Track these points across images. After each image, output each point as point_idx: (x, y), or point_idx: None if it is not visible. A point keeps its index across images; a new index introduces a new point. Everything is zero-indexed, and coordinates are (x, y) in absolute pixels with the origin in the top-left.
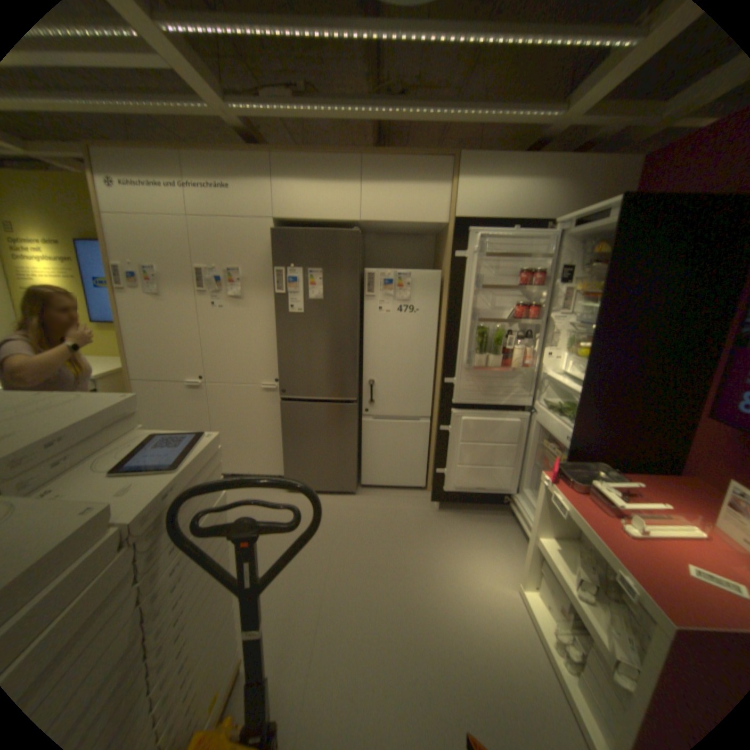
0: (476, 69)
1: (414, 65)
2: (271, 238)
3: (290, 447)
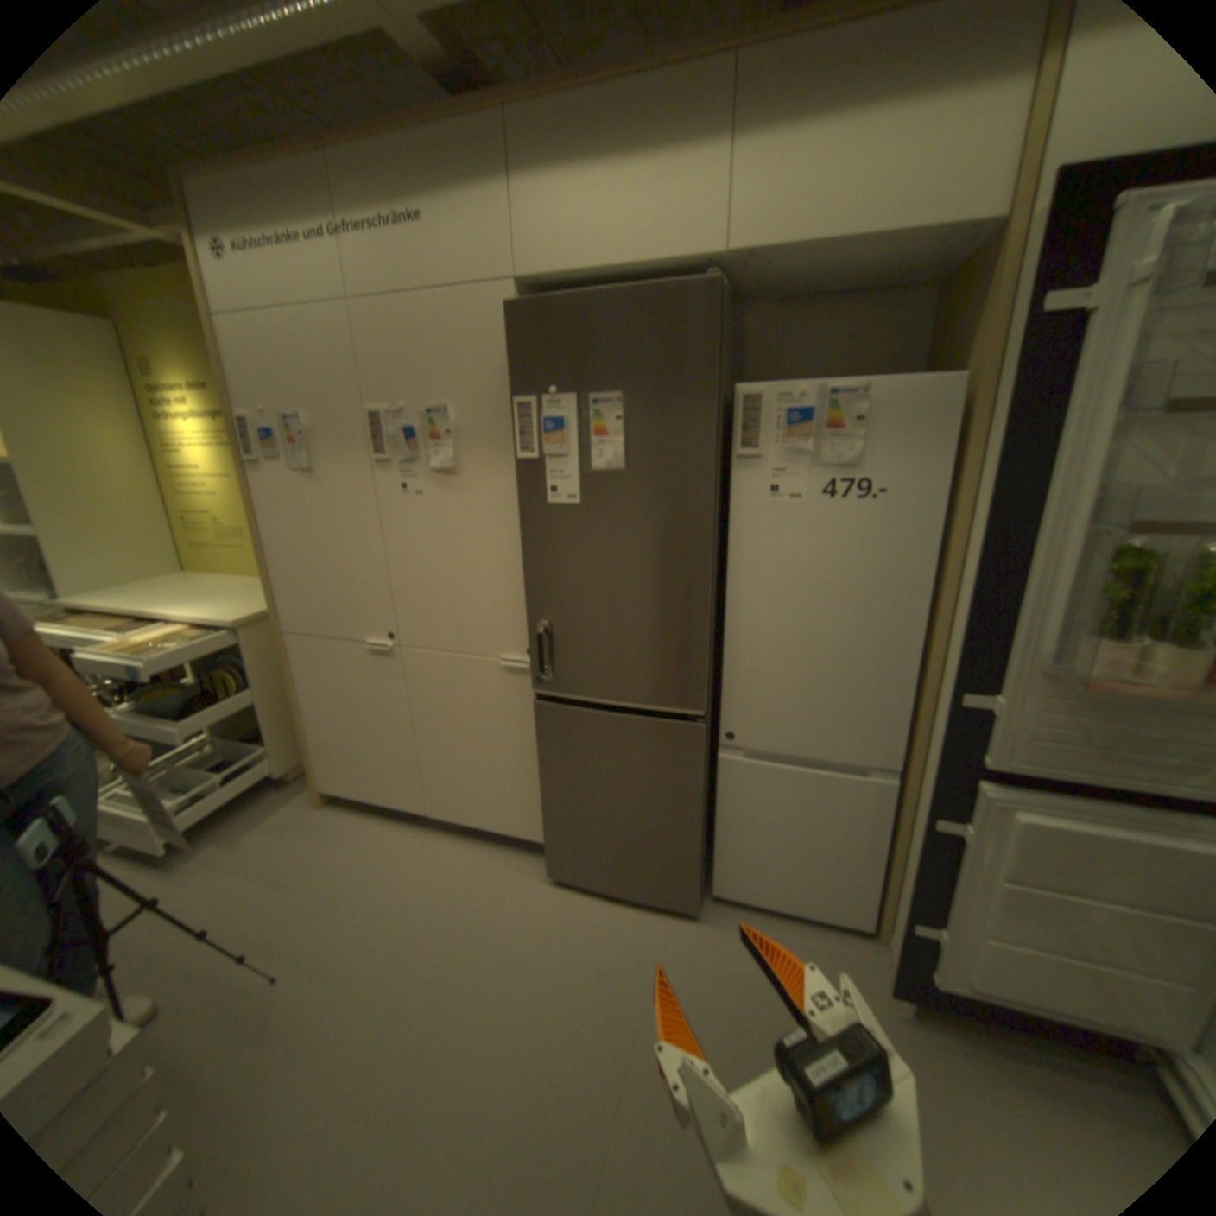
0: None
1: None
2: (507, 325)
3: (555, 798)
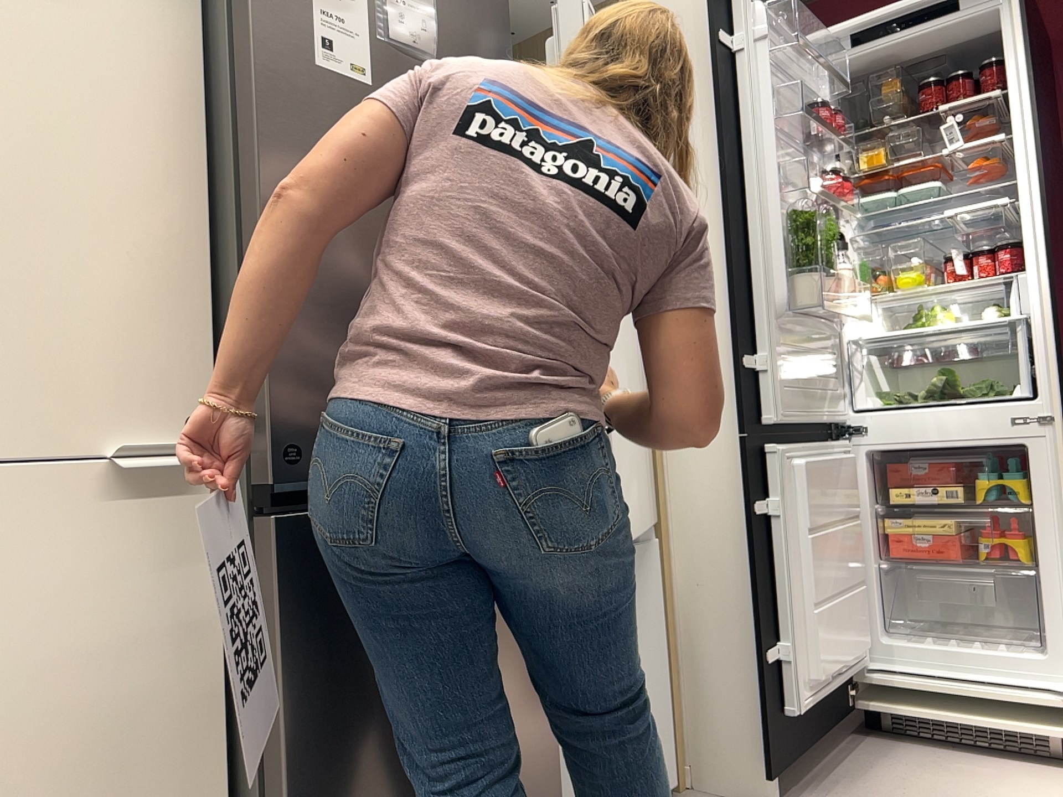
0: None
1: None
2: None
3: (318, 794)
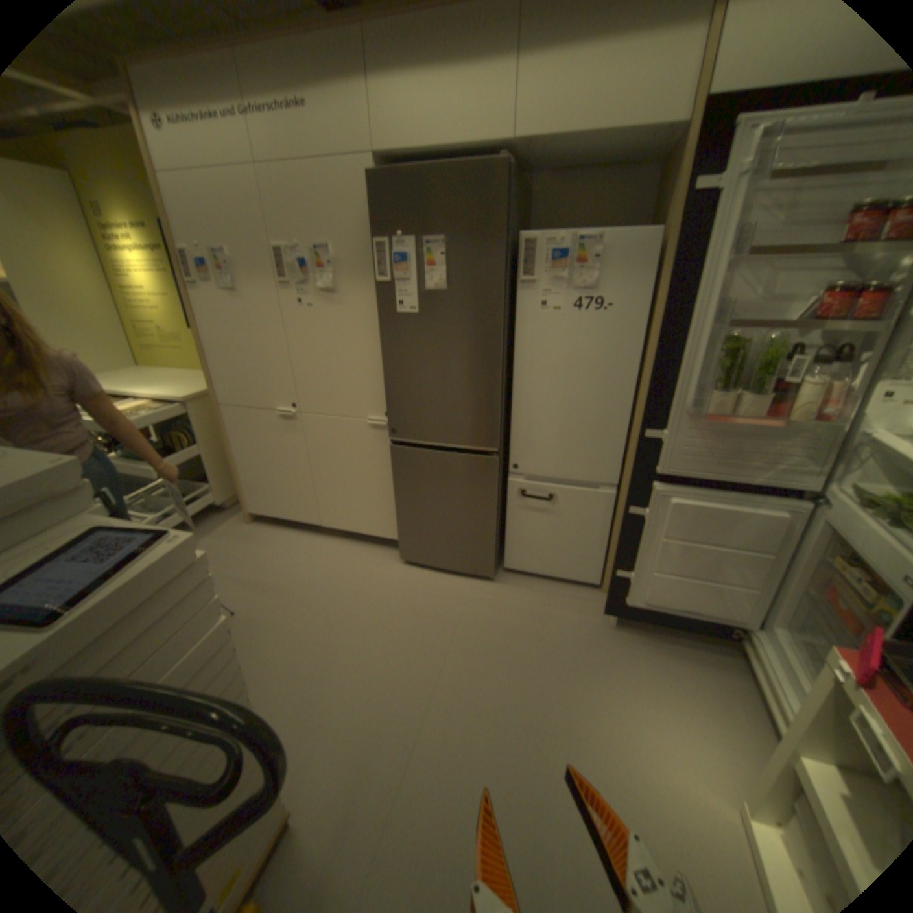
0: None
1: None
2: (368, 188)
3: (405, 508)
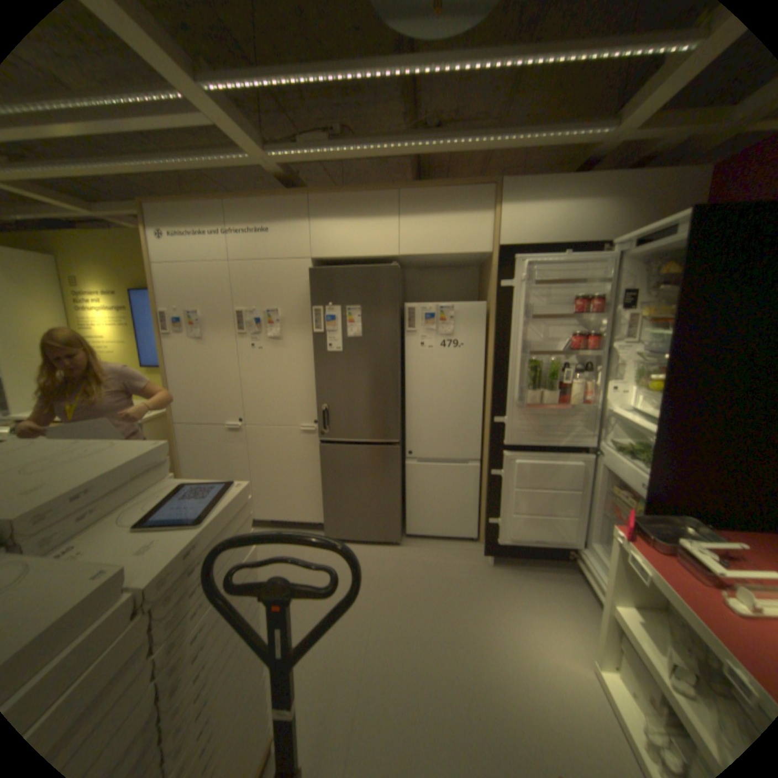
0: (515, 95)
1: (450, 98)
2: (310, 278)
3: (329, 492)
